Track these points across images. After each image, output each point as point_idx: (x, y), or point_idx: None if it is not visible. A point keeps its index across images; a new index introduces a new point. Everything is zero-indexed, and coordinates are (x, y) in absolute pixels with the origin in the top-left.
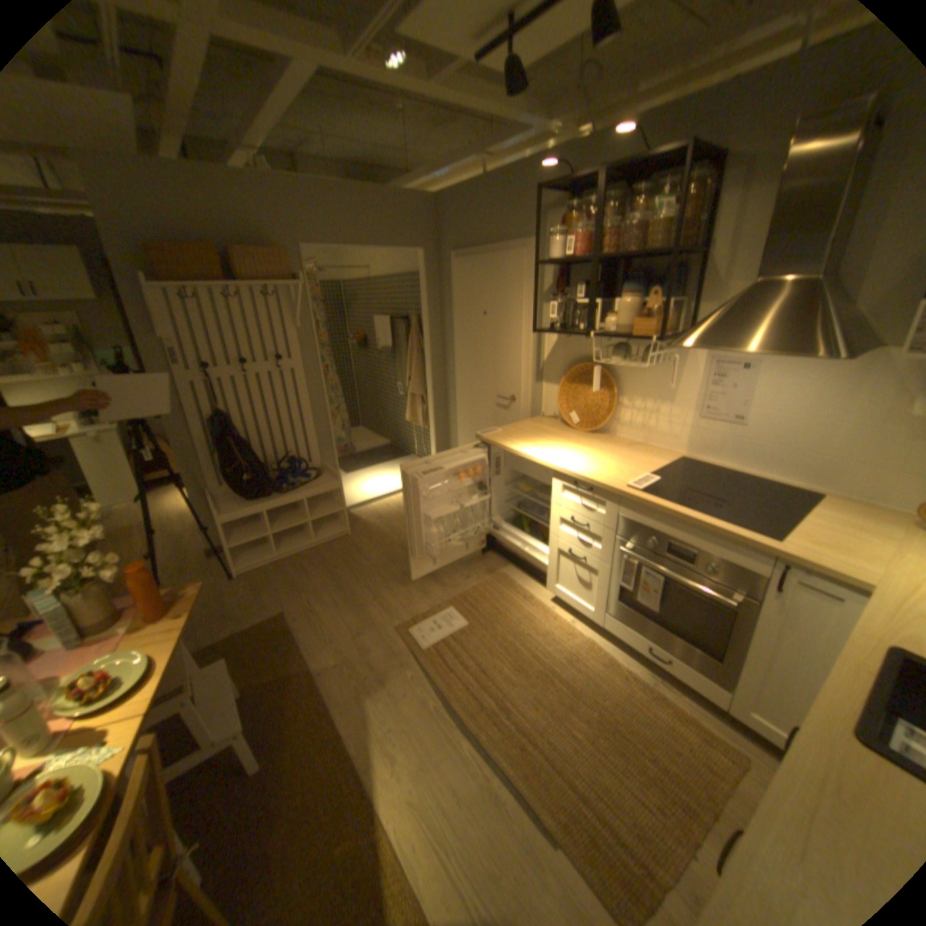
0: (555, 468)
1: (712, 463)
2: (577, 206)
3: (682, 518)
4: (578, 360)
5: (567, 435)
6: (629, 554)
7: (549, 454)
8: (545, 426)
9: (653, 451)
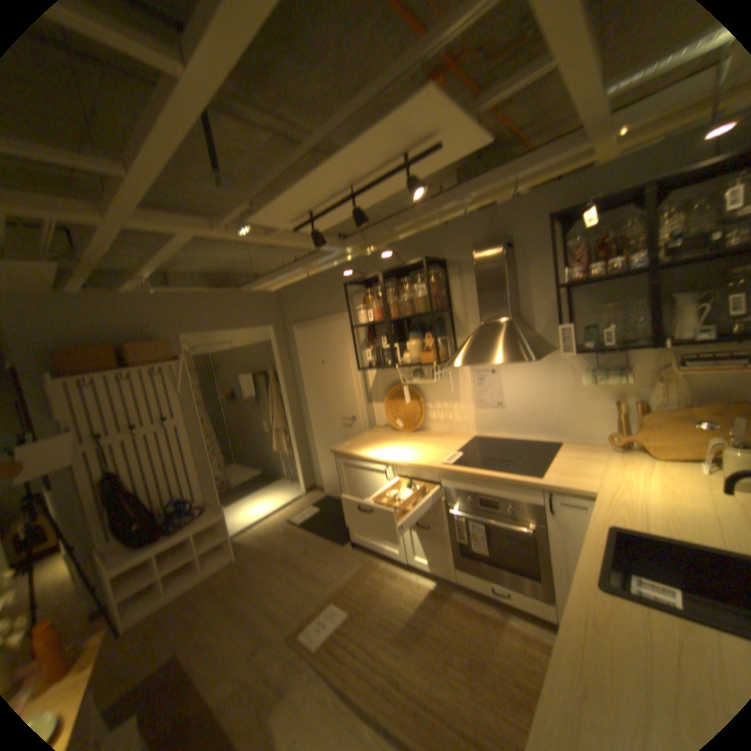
0: (392, 461)
1: (493, 436)
2: (370, 291)
3: (481, 477)
4: (392, 383)
5: (396, 436)
6: (456, 513)
7: (385, 452)
8: (380, 433)
9: (455, 435)
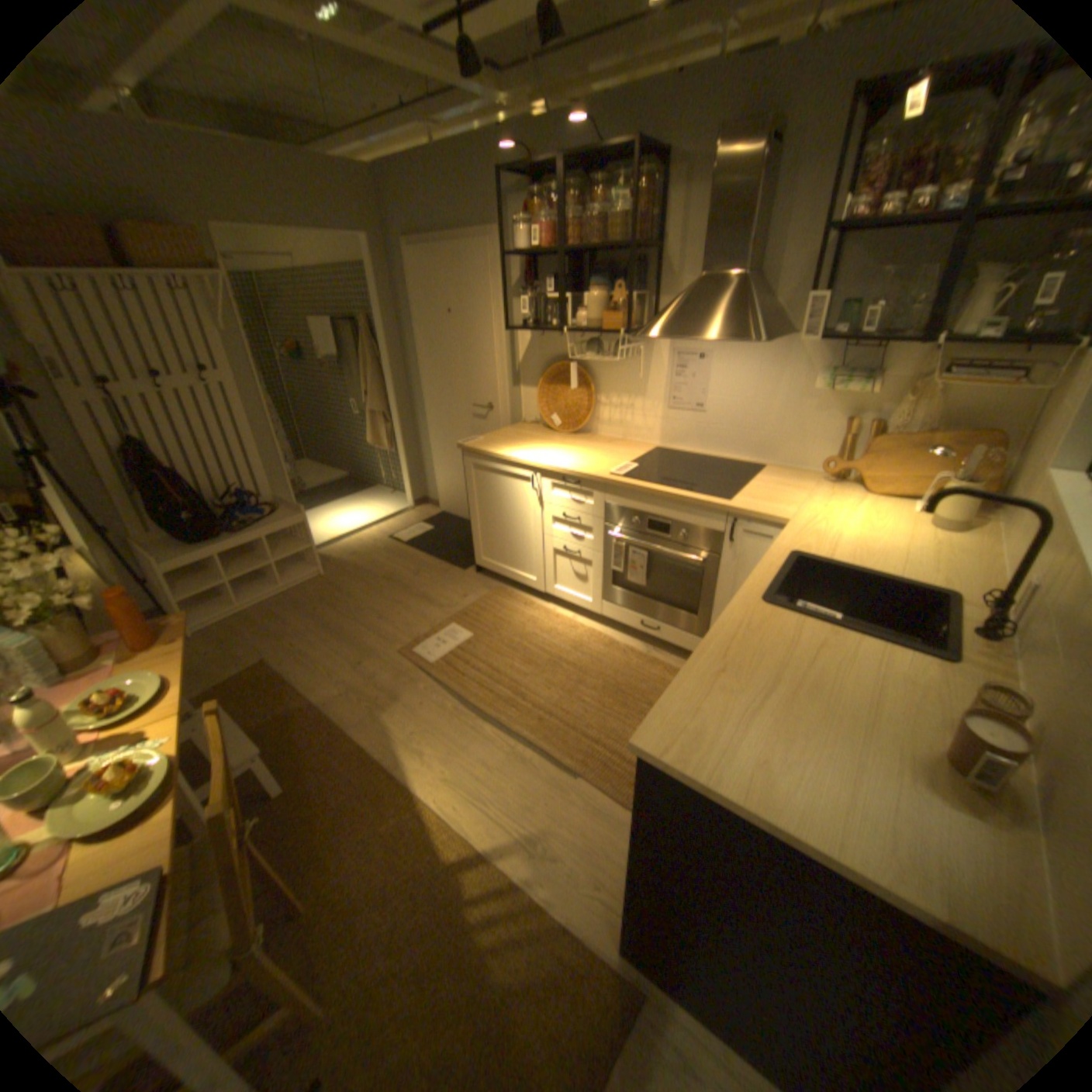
0: (543, 468)
1: (681, 452)
2: (538, 194)
3: (656, 496)
4: (554, 360)
5: (550, 438)
6: (616, 537)
7: (535, 456)
8: (528, 433)
9: (630, 446)
